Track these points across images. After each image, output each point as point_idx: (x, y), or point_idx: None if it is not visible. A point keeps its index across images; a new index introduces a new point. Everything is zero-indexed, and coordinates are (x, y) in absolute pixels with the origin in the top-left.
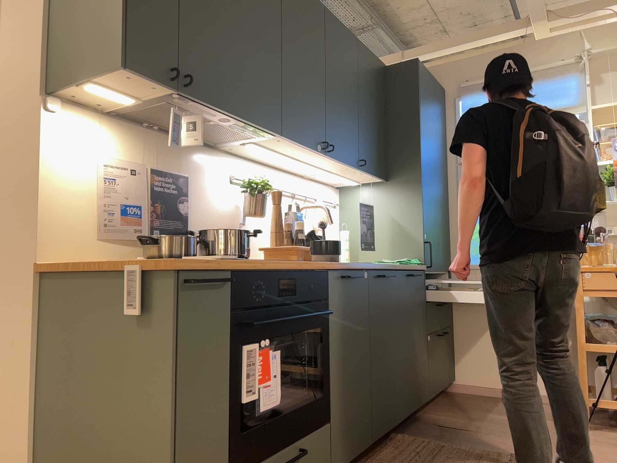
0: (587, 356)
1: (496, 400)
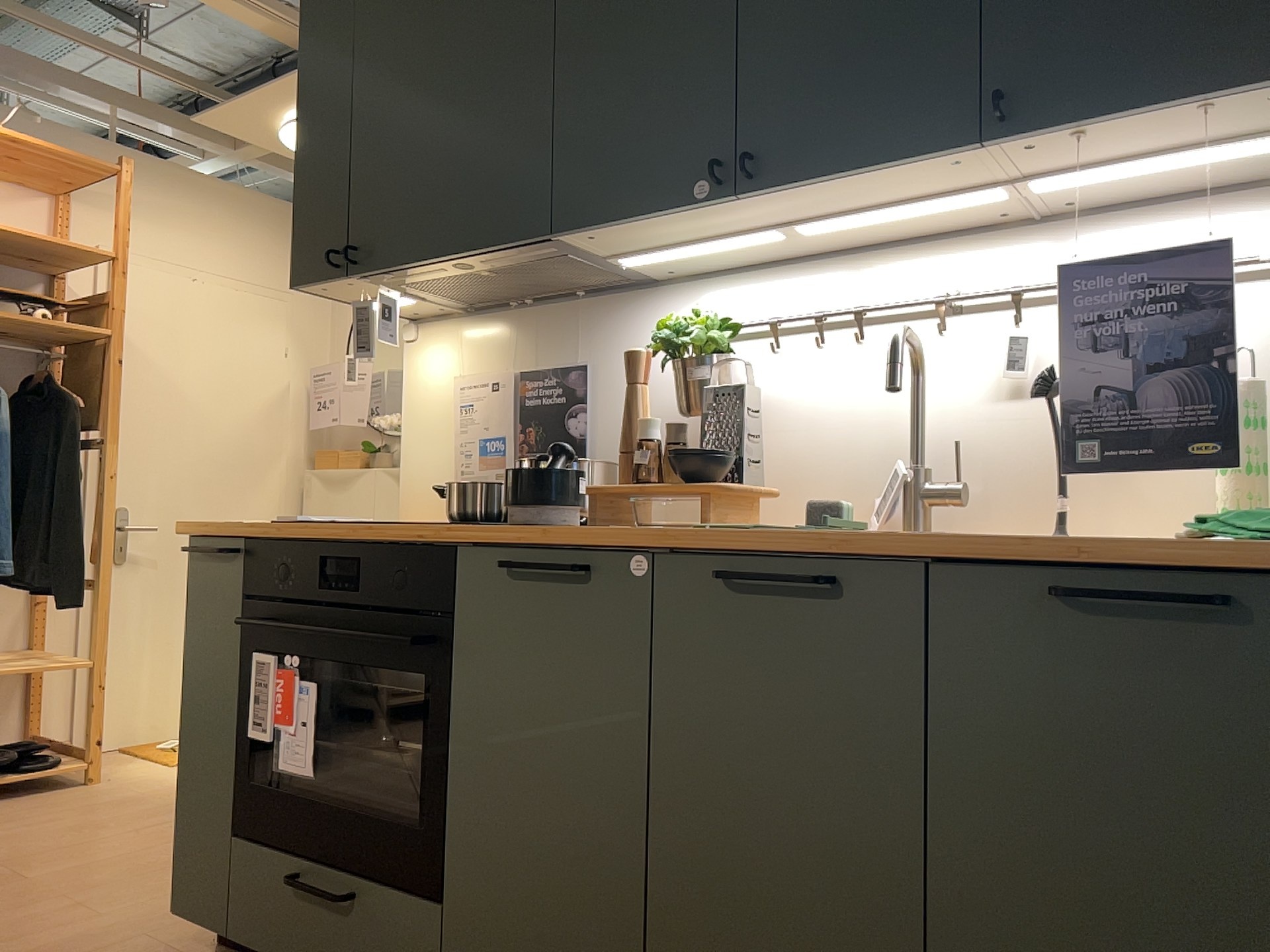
0: None
1: None
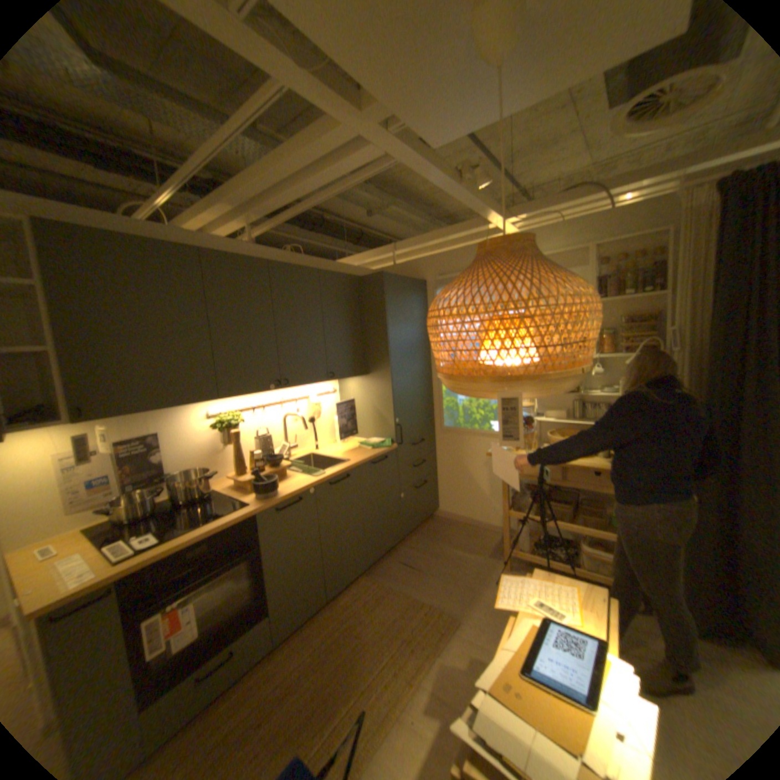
0: (508, 522)
1: (462, 529)
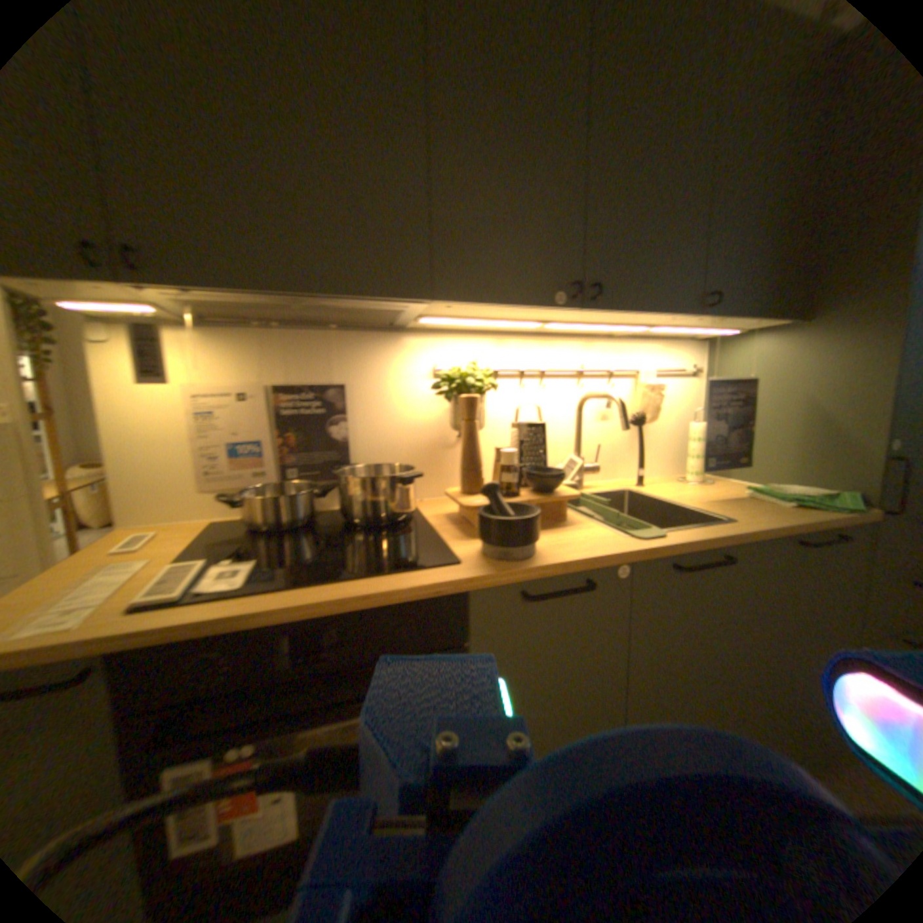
0: None
1: None
